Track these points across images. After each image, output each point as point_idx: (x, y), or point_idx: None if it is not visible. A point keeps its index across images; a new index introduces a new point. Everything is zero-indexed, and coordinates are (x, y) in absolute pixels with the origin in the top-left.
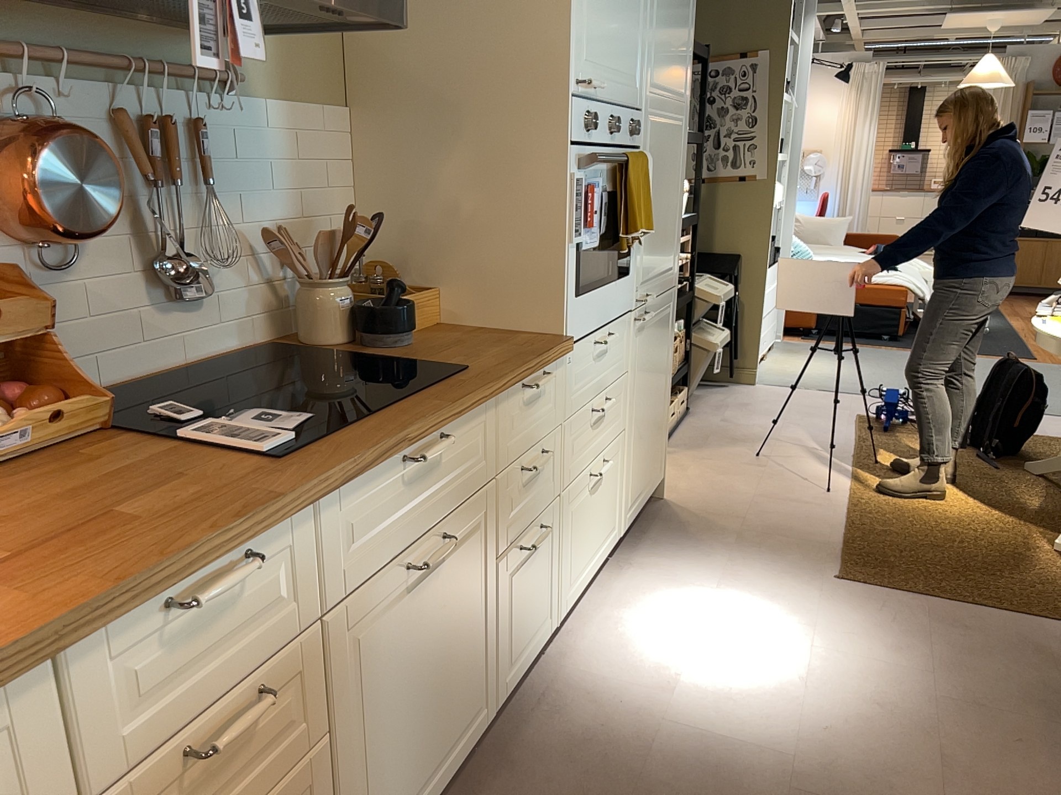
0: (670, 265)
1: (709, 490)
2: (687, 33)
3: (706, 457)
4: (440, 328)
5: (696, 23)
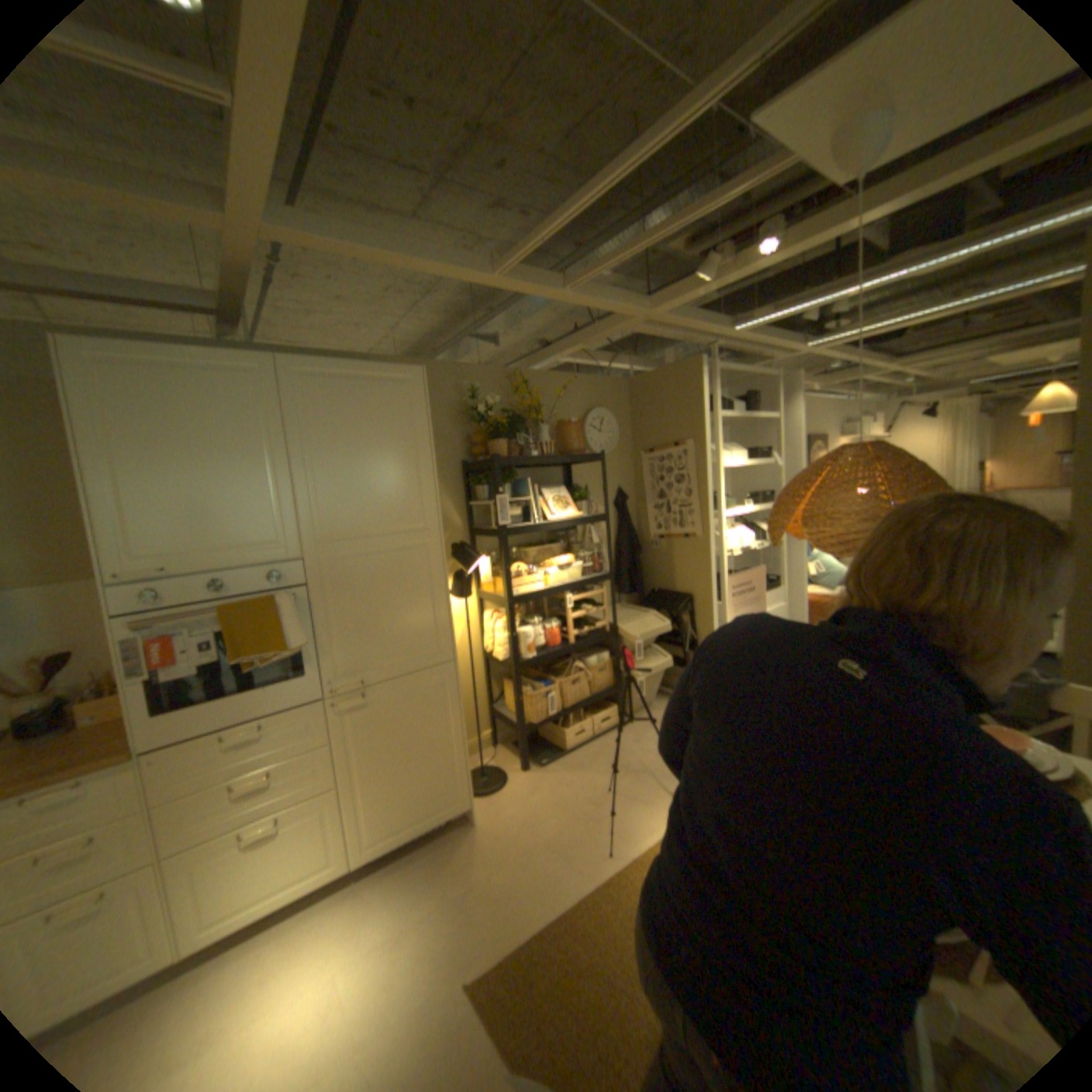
0: (423, 651)
1: (517, 827)
2: (409, 482)
3: (565, 786)
4: (116, 724)
5: (435, 470)
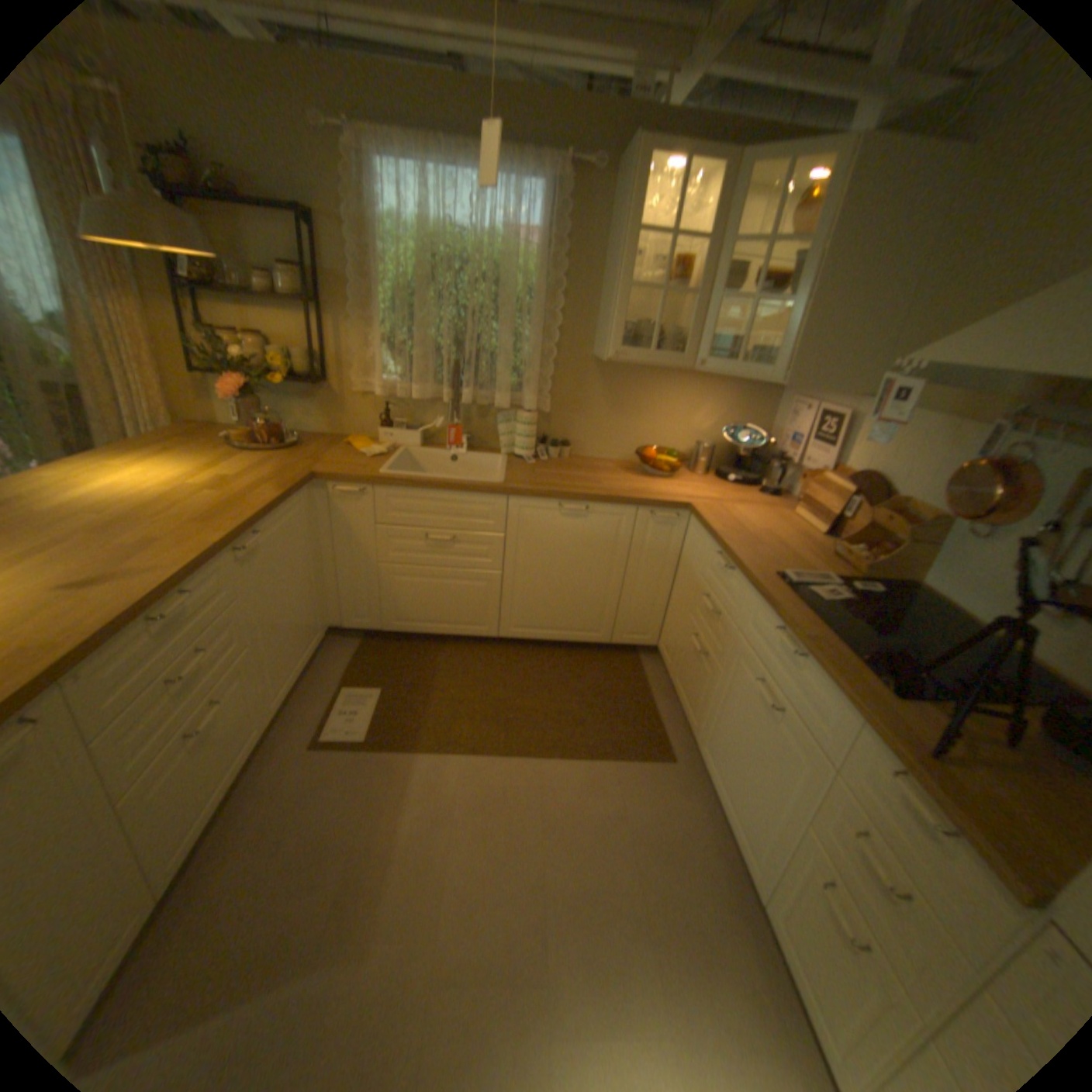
0: None
1: None
2: None
3: None
4: None
5: None
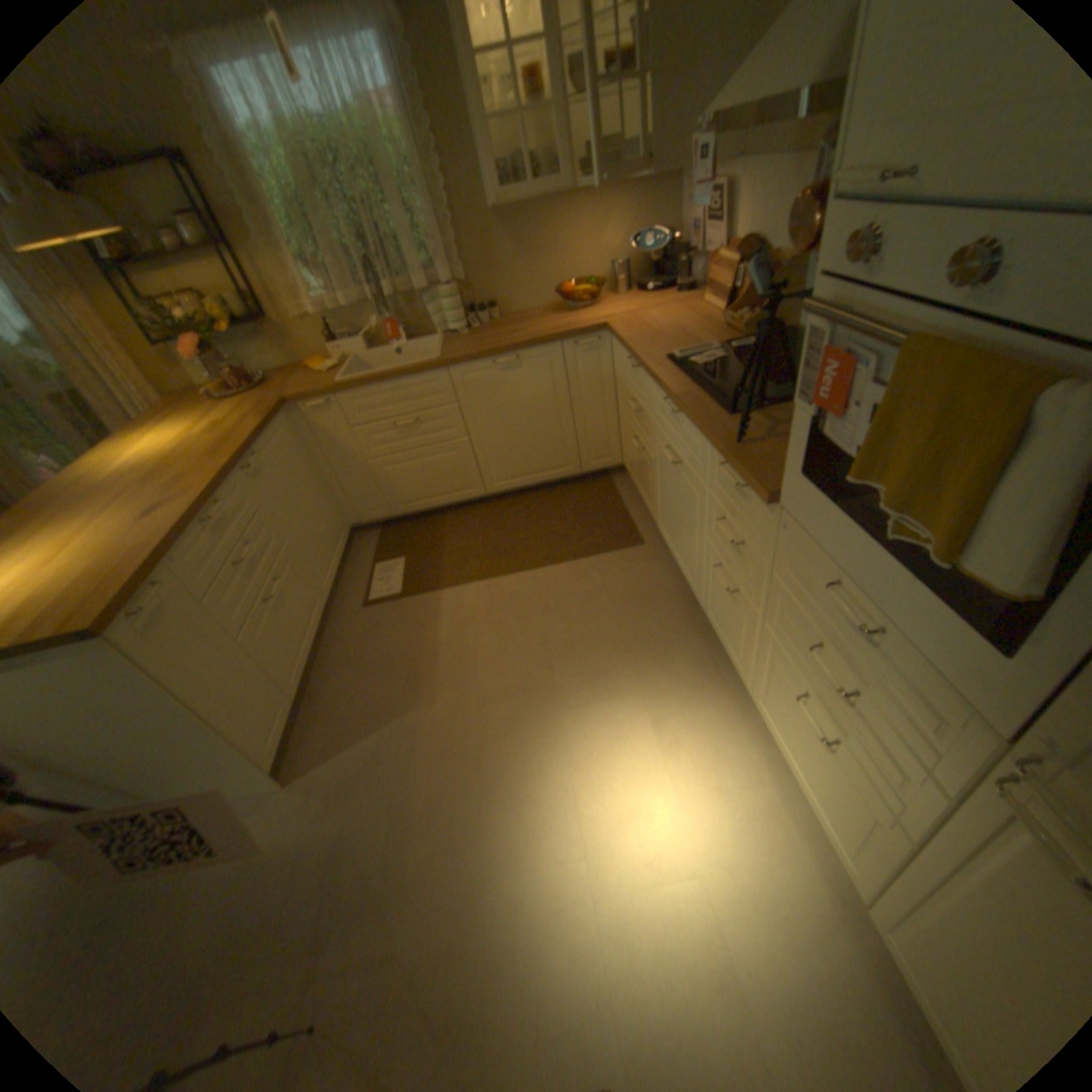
0: None
1: None
2: None
3: None
4: None
5: None
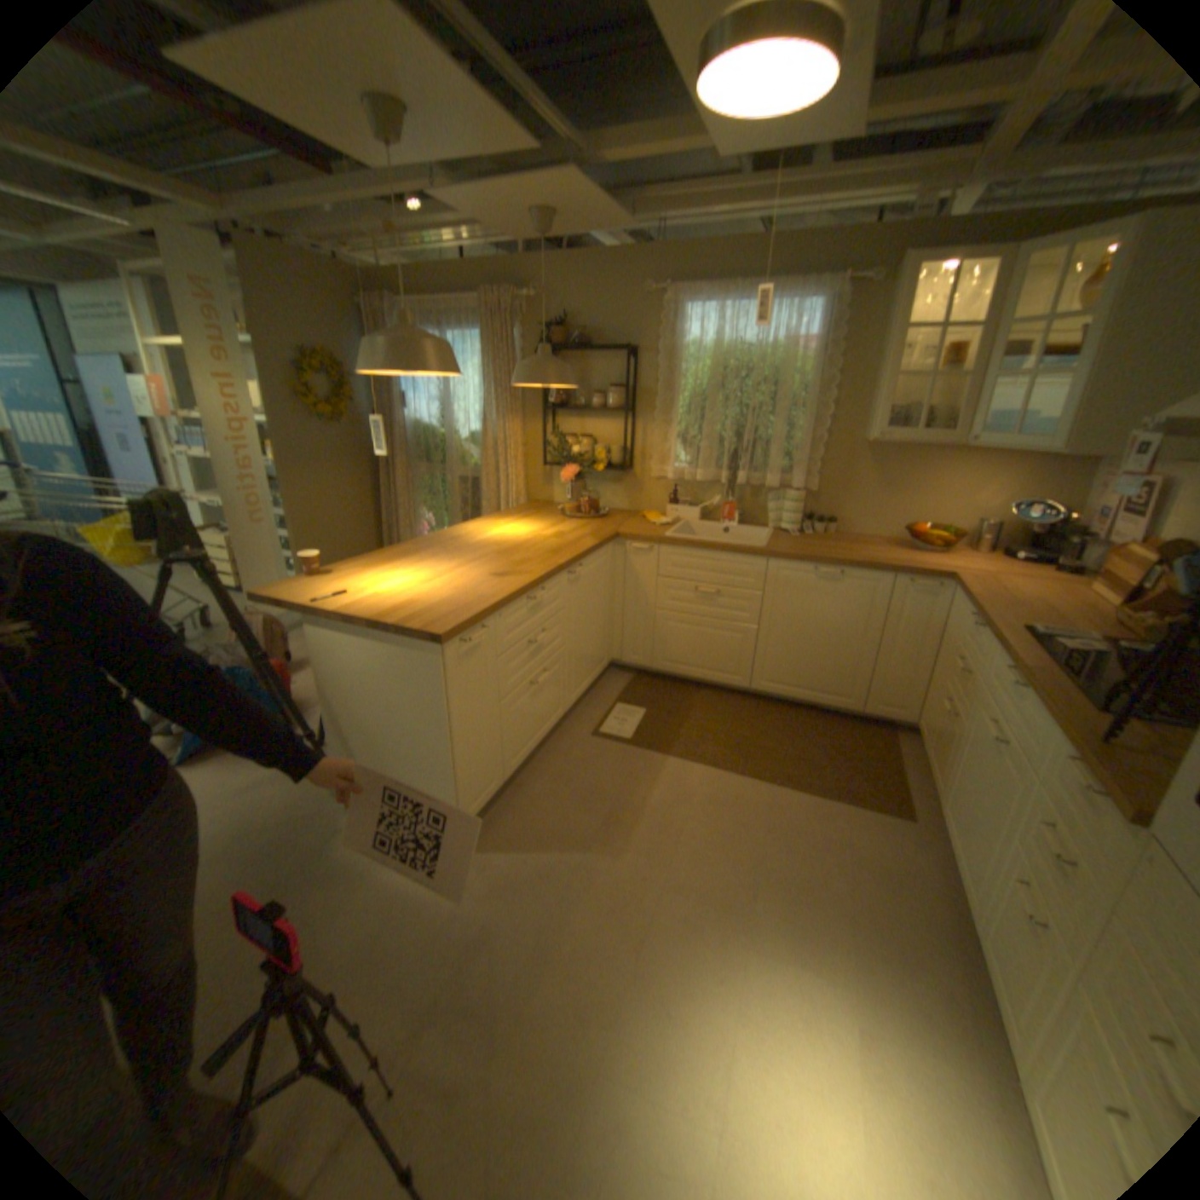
0: None
1: None
2: None
3: None
4: None
5: None
